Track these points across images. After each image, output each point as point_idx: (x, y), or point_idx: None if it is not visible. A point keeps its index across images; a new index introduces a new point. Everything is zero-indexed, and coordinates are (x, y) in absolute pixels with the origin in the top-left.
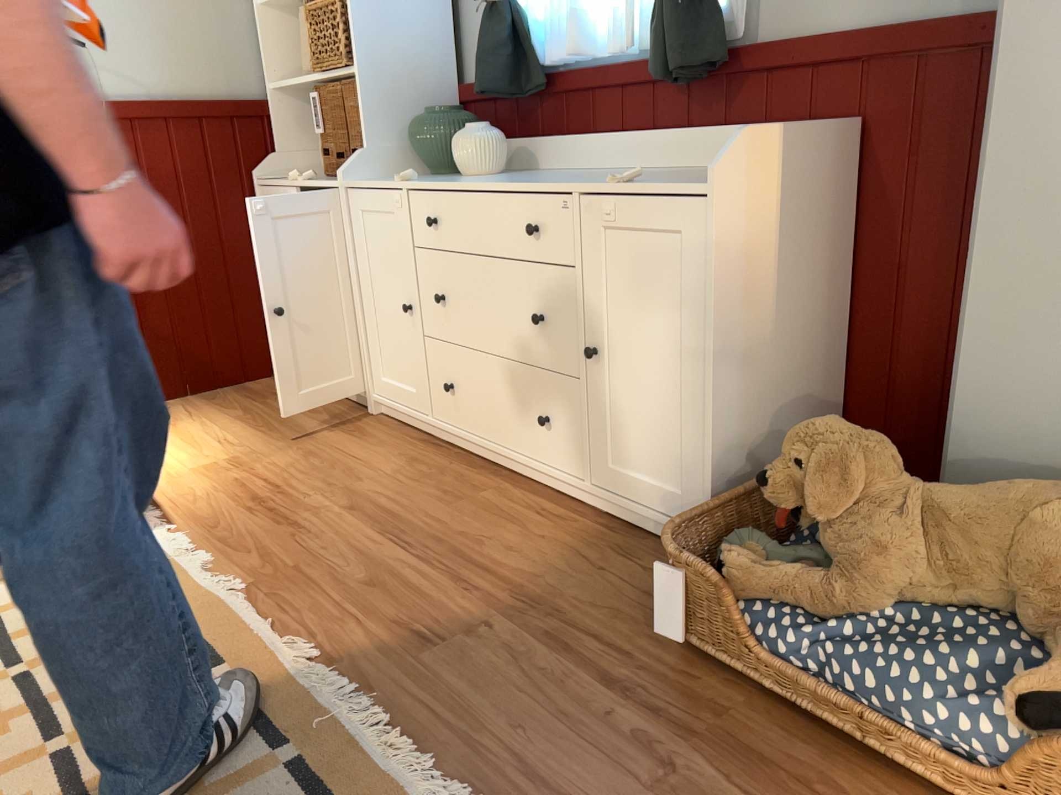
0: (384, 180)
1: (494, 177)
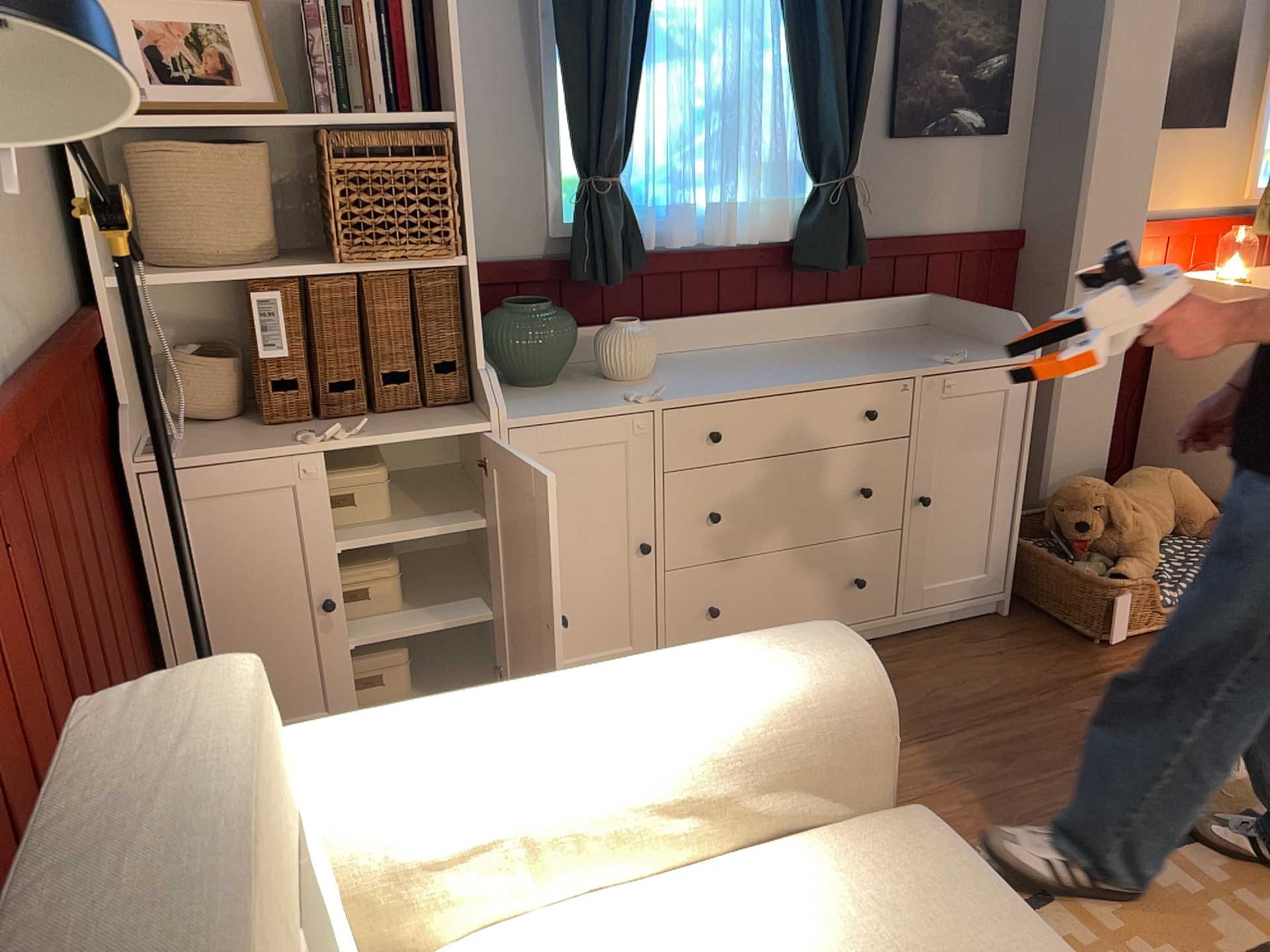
0: (531, 404)
1: (677, 373)
